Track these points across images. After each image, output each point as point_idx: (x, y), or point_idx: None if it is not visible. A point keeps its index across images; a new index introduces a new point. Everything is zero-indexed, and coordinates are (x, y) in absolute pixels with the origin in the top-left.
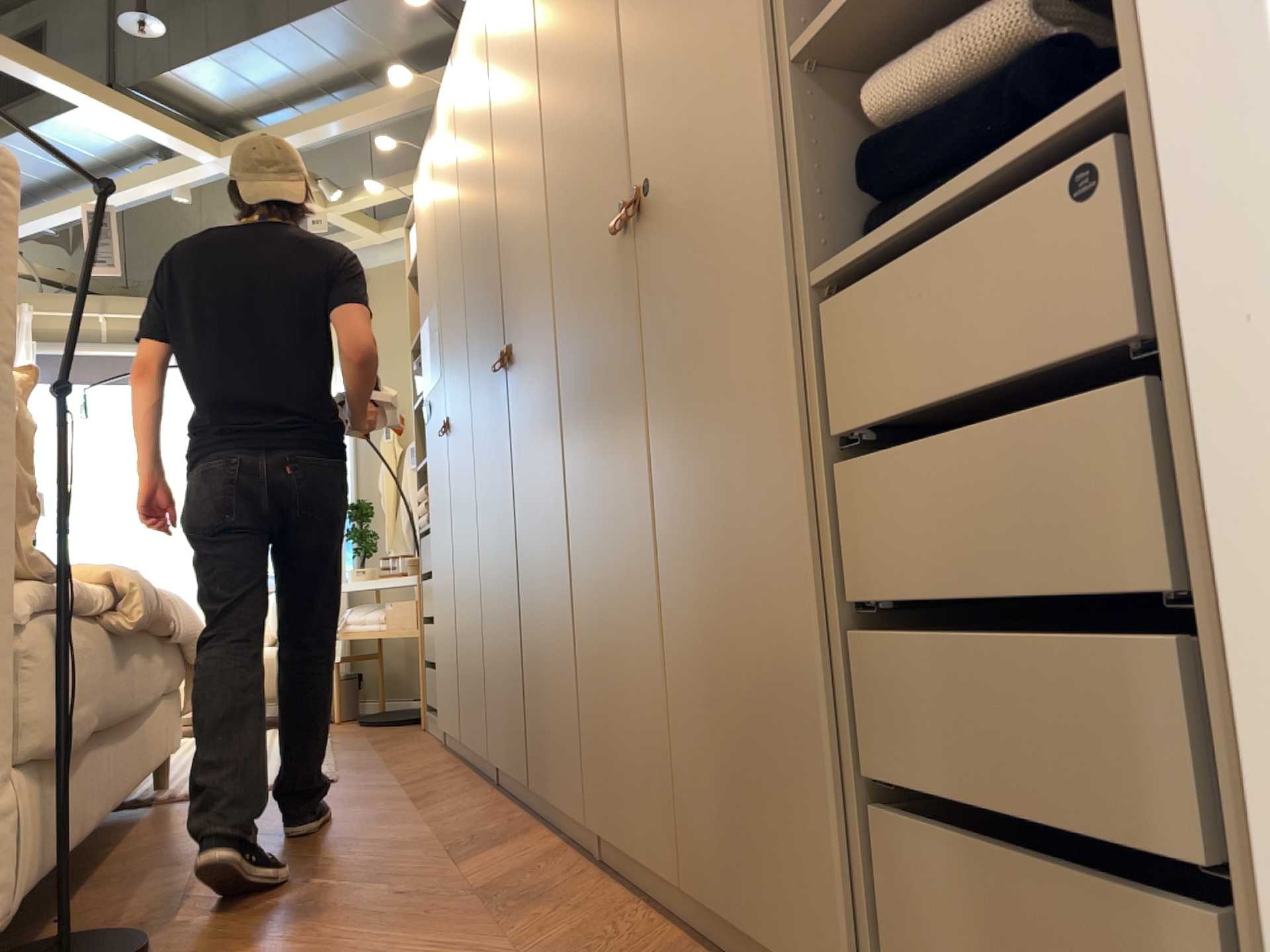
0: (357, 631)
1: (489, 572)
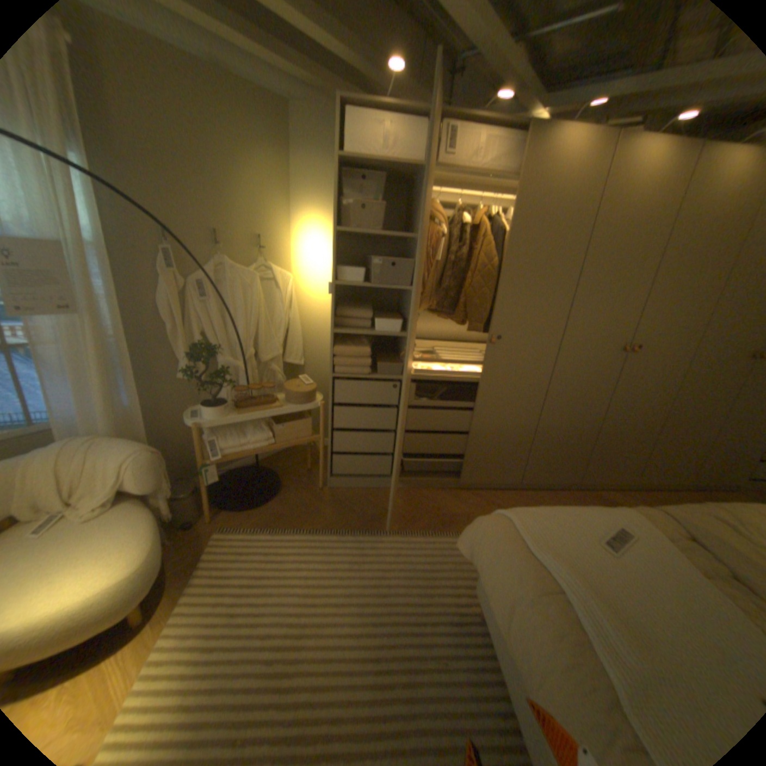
0: (227, 458)
1: (547, 421)
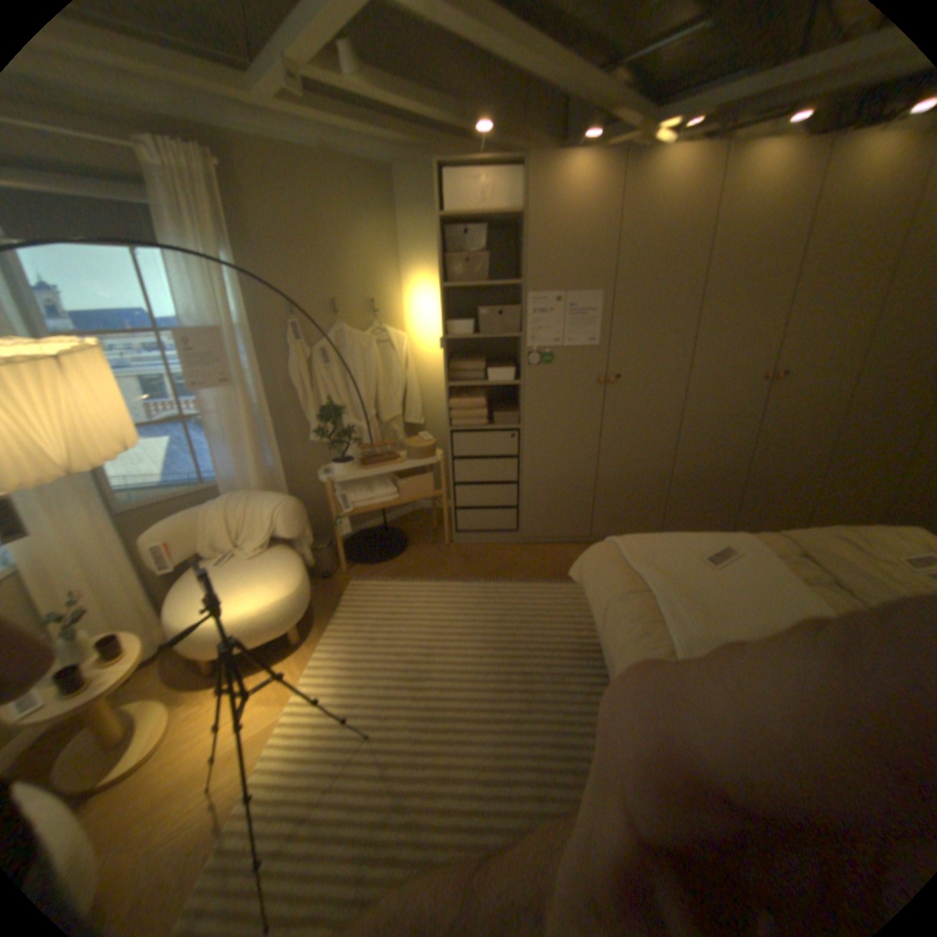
0: (361, 510)
1: (688, 463)
